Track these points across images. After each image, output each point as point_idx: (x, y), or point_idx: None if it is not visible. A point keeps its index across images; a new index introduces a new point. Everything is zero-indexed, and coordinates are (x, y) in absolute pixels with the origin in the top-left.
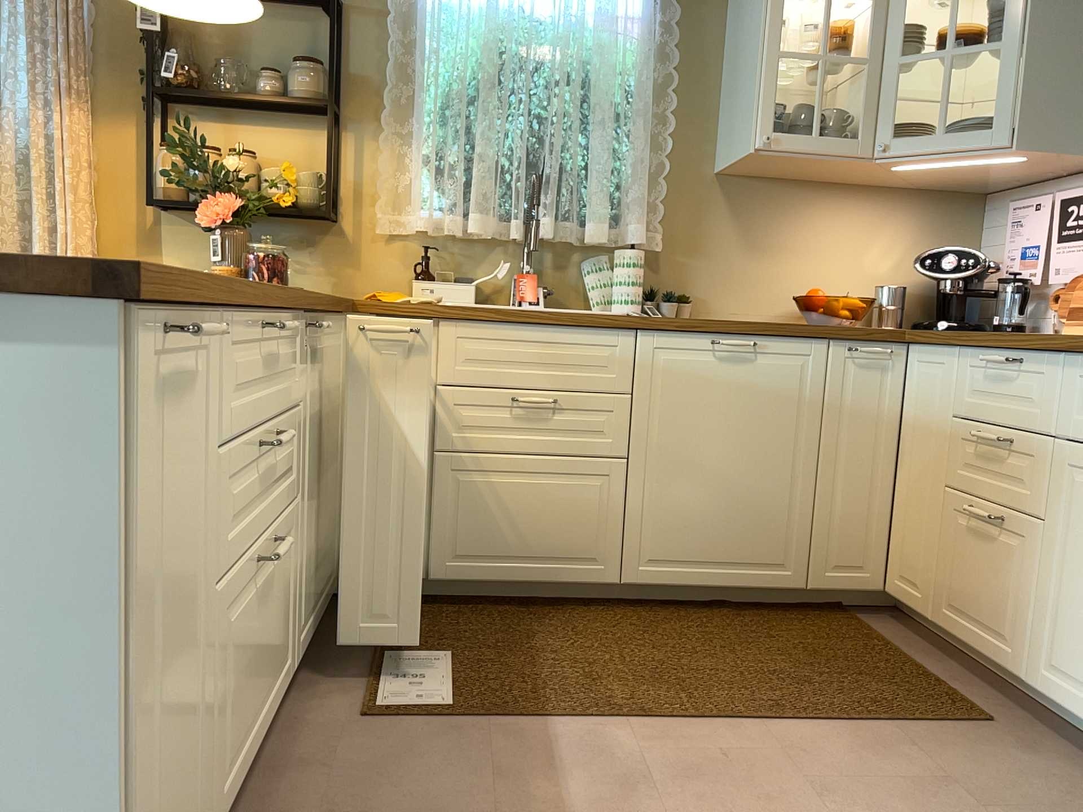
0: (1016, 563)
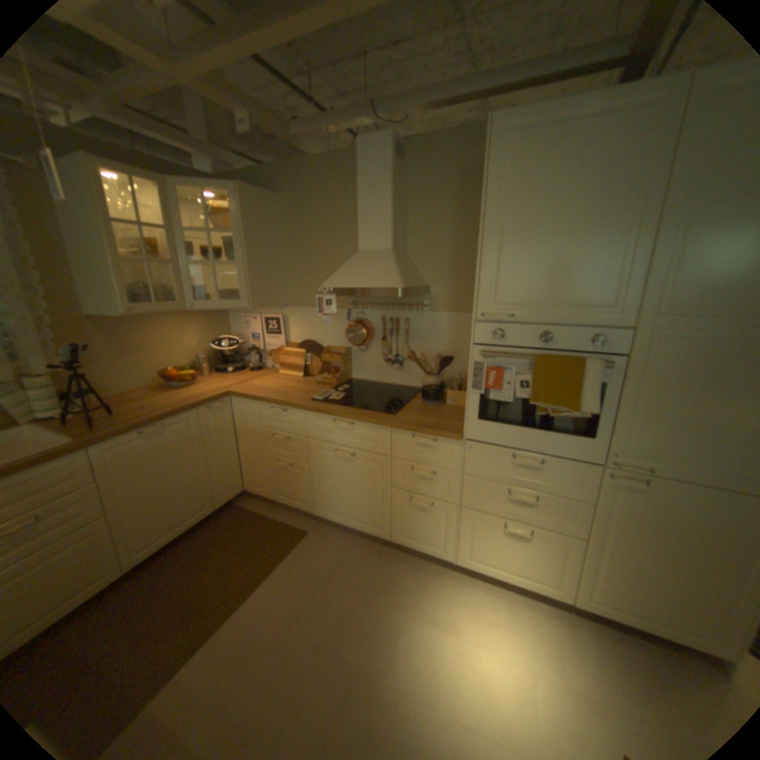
0: (299, 478)
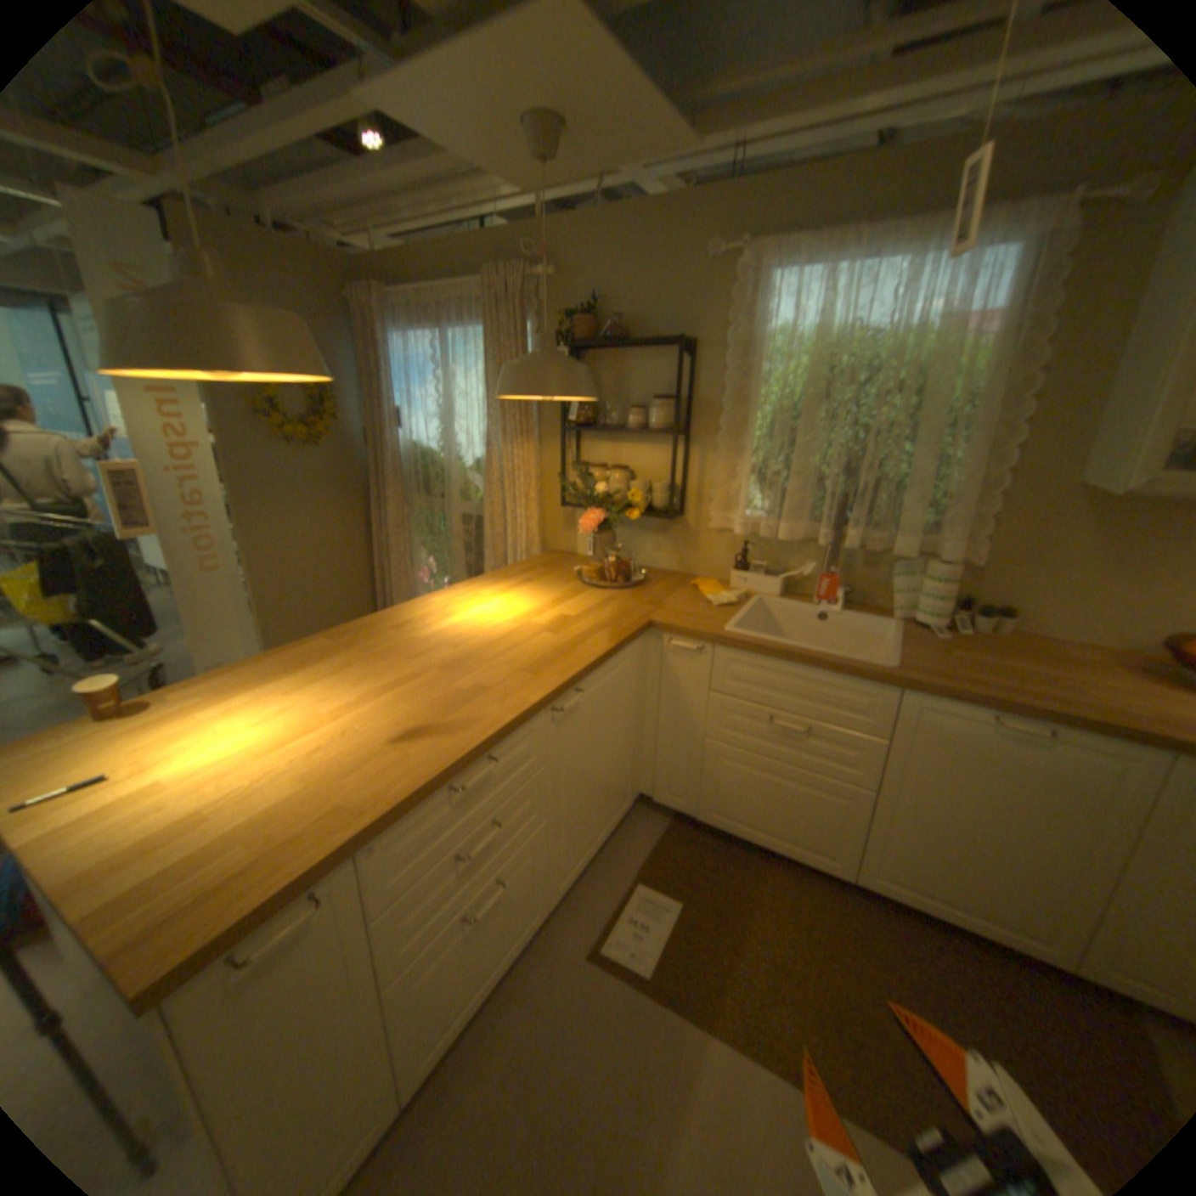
0: None
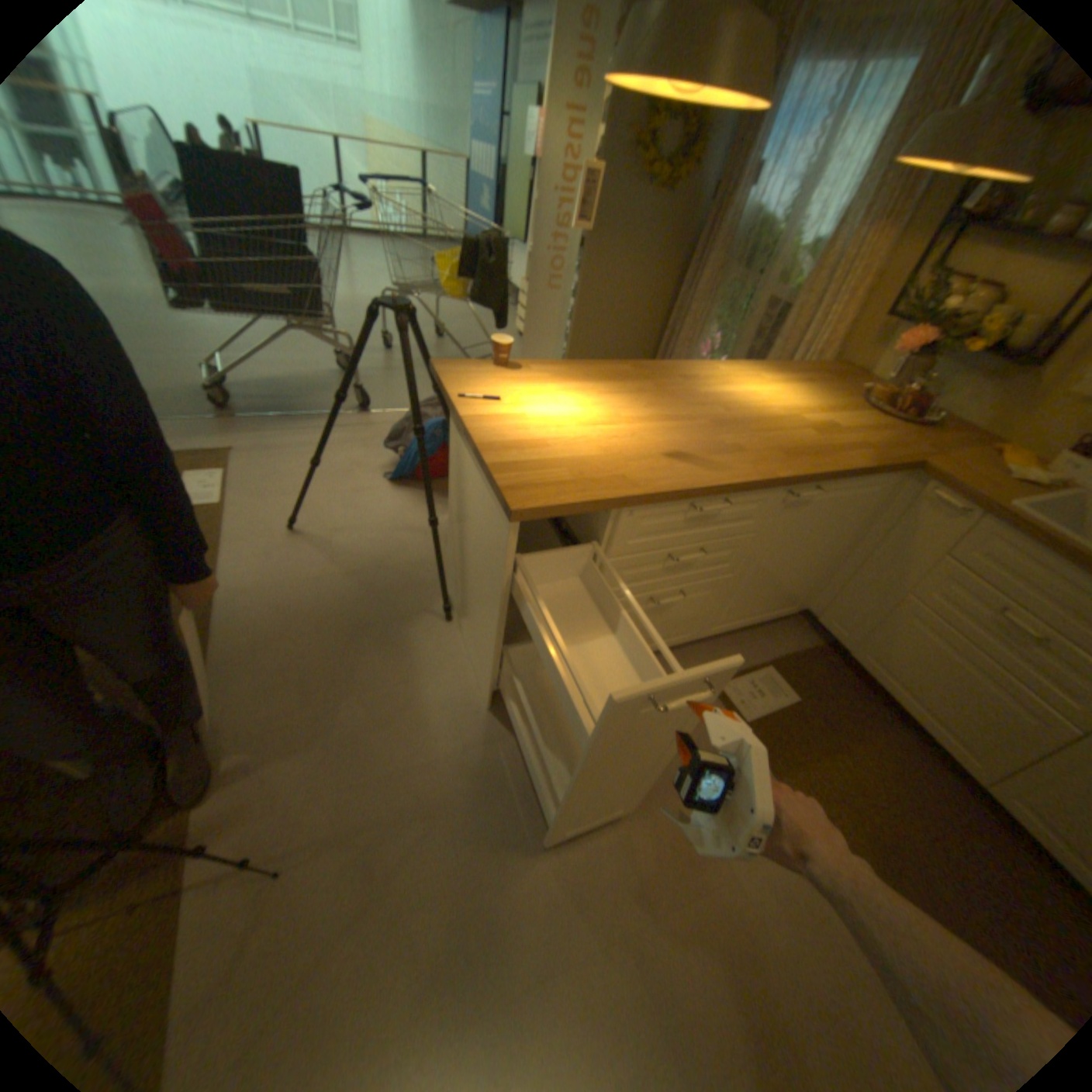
0: None
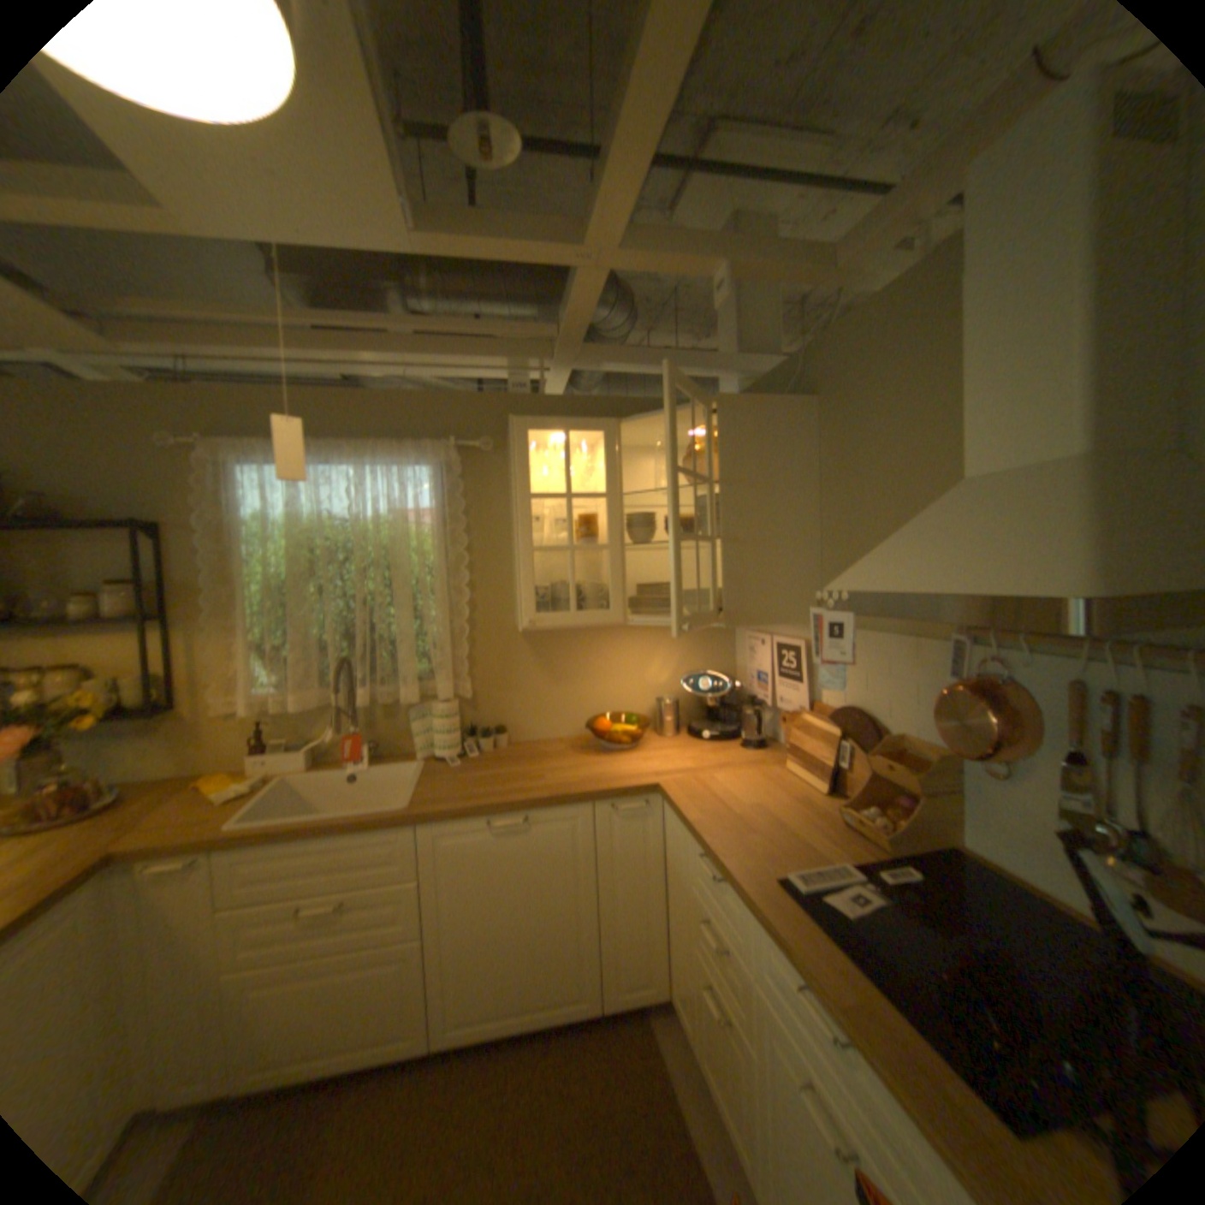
0: (742, 1077)
